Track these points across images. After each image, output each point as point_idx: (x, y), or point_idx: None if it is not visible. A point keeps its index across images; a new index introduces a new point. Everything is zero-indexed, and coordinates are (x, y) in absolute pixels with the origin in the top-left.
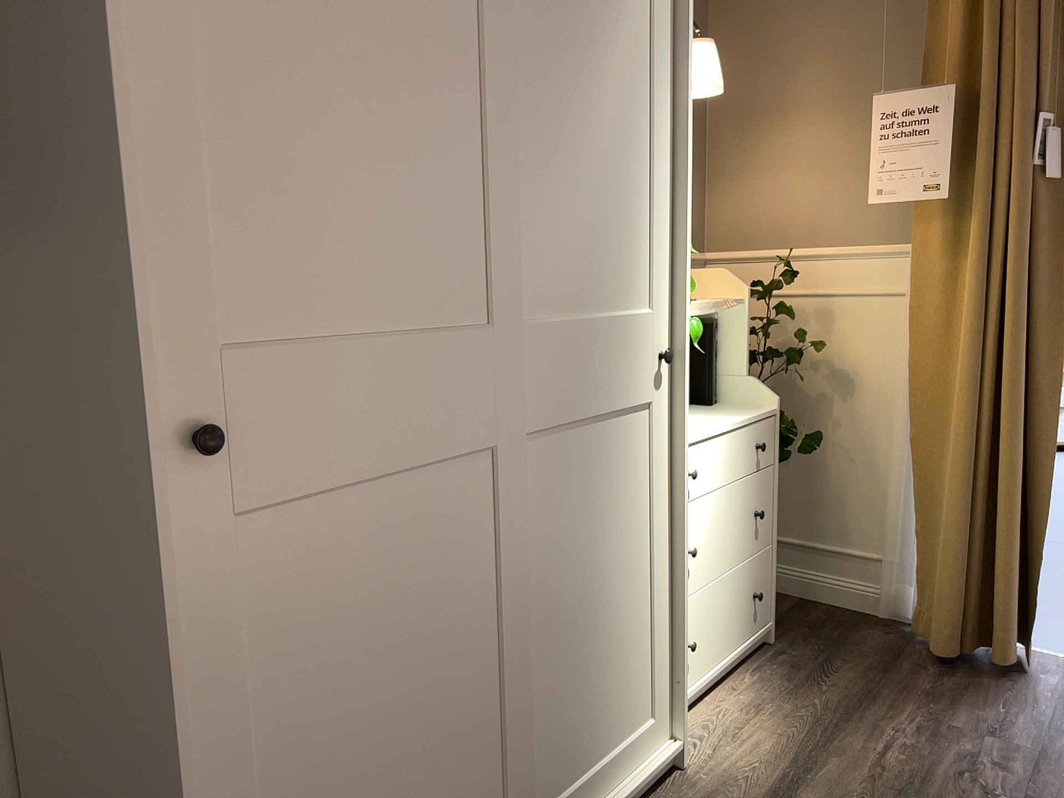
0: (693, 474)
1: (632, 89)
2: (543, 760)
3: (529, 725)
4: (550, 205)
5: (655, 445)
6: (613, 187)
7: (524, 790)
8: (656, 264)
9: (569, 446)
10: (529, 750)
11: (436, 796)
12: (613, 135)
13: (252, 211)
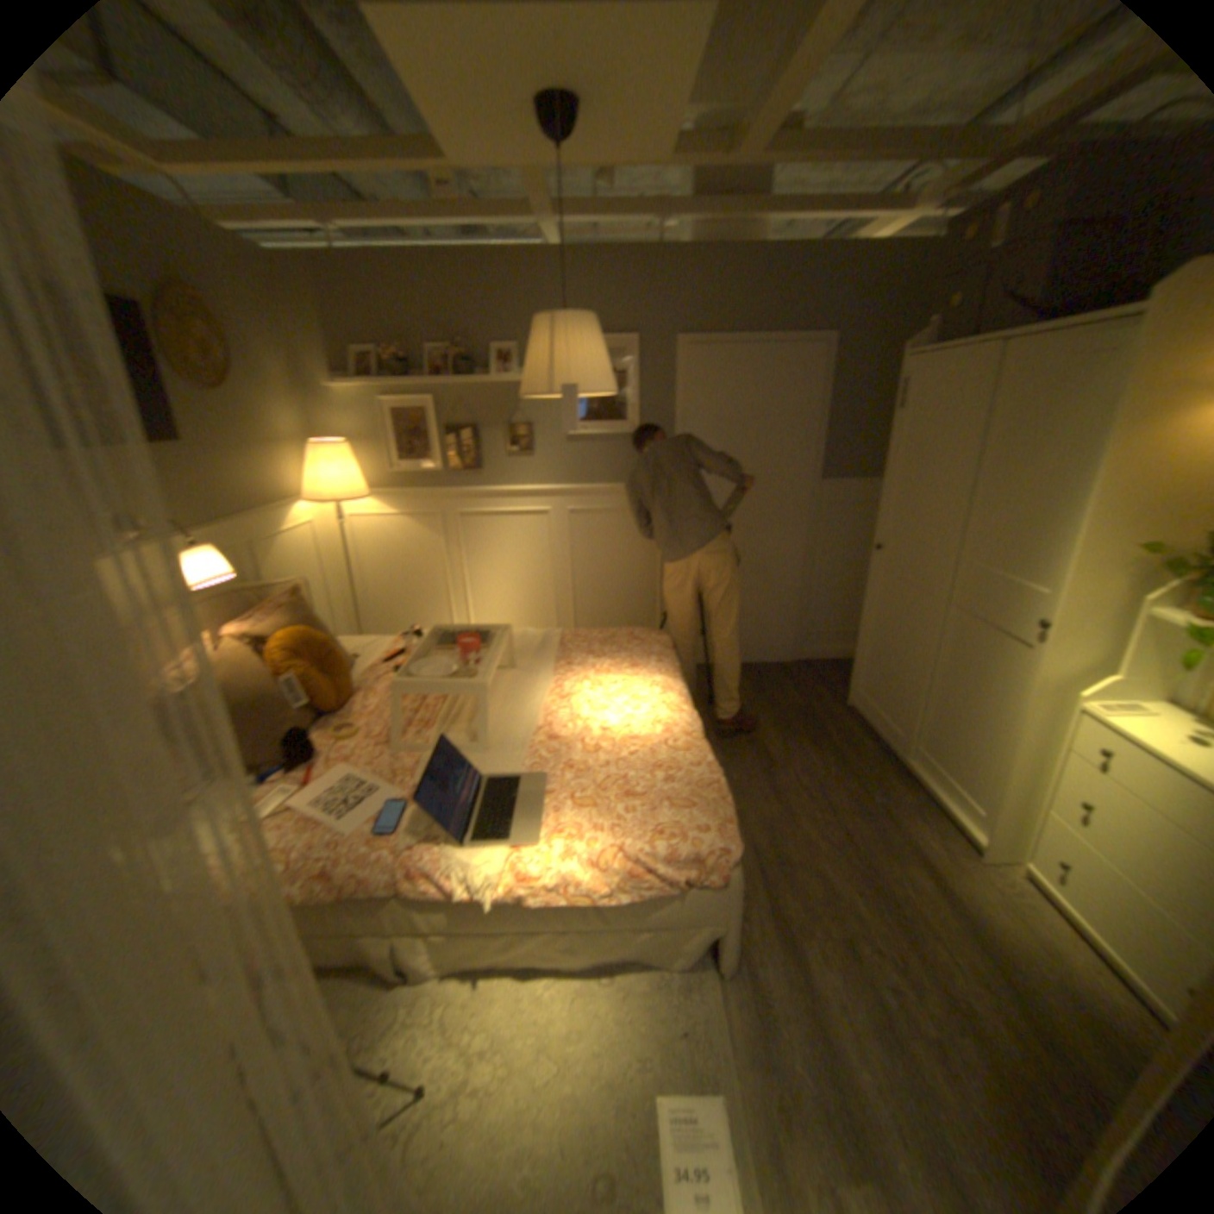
0: (1105, 756)
1: (1074, 447)
2: (928, 739)
3: (923, 714)
4: (992, 511)
5: (1030, 676)
6: (1039, 508)
7: (909, 728)
8: (1063, 564)
9: (973, 627)
10: (921, 724)
11: (891, 687)
12: (1047, 477)
13: (895, 498)
